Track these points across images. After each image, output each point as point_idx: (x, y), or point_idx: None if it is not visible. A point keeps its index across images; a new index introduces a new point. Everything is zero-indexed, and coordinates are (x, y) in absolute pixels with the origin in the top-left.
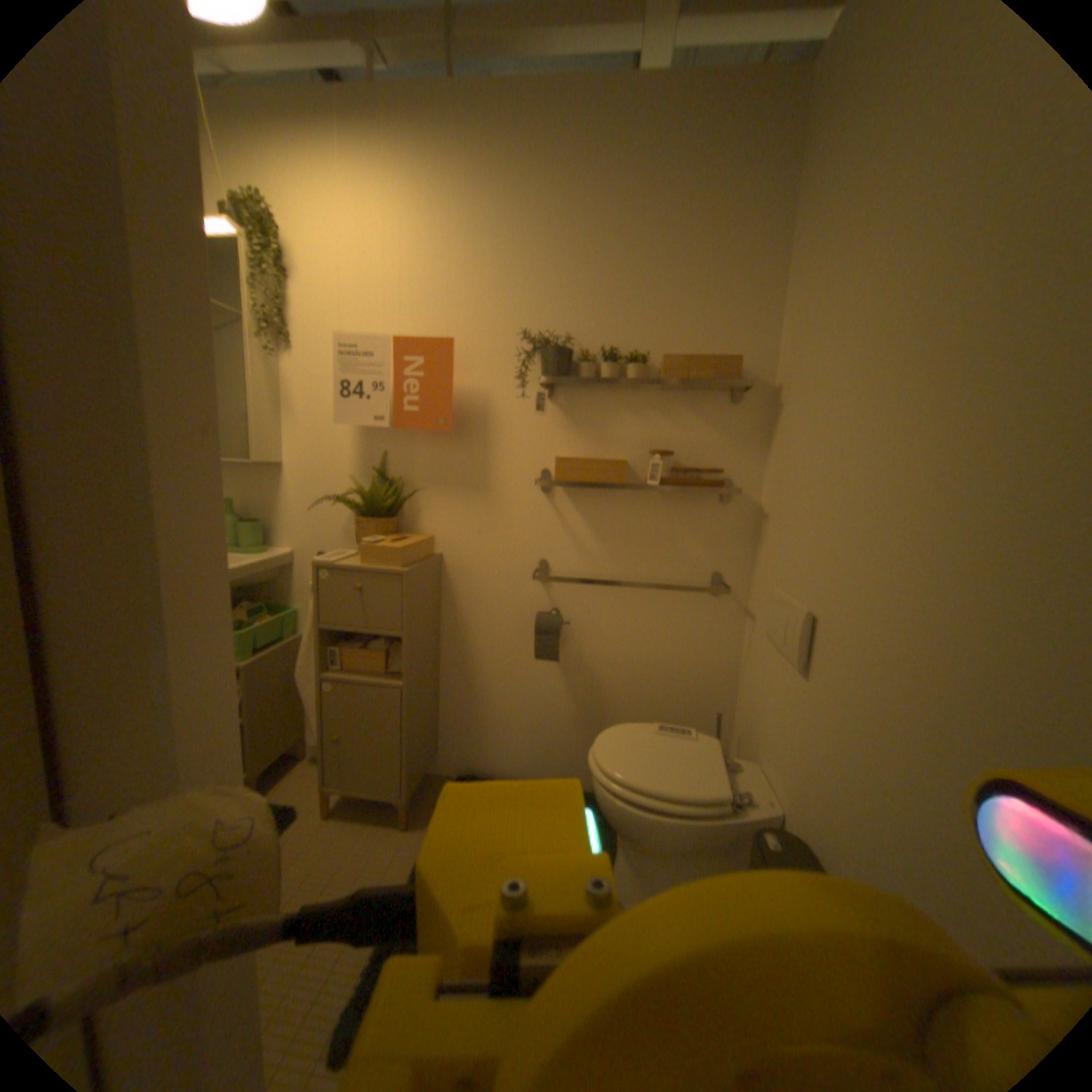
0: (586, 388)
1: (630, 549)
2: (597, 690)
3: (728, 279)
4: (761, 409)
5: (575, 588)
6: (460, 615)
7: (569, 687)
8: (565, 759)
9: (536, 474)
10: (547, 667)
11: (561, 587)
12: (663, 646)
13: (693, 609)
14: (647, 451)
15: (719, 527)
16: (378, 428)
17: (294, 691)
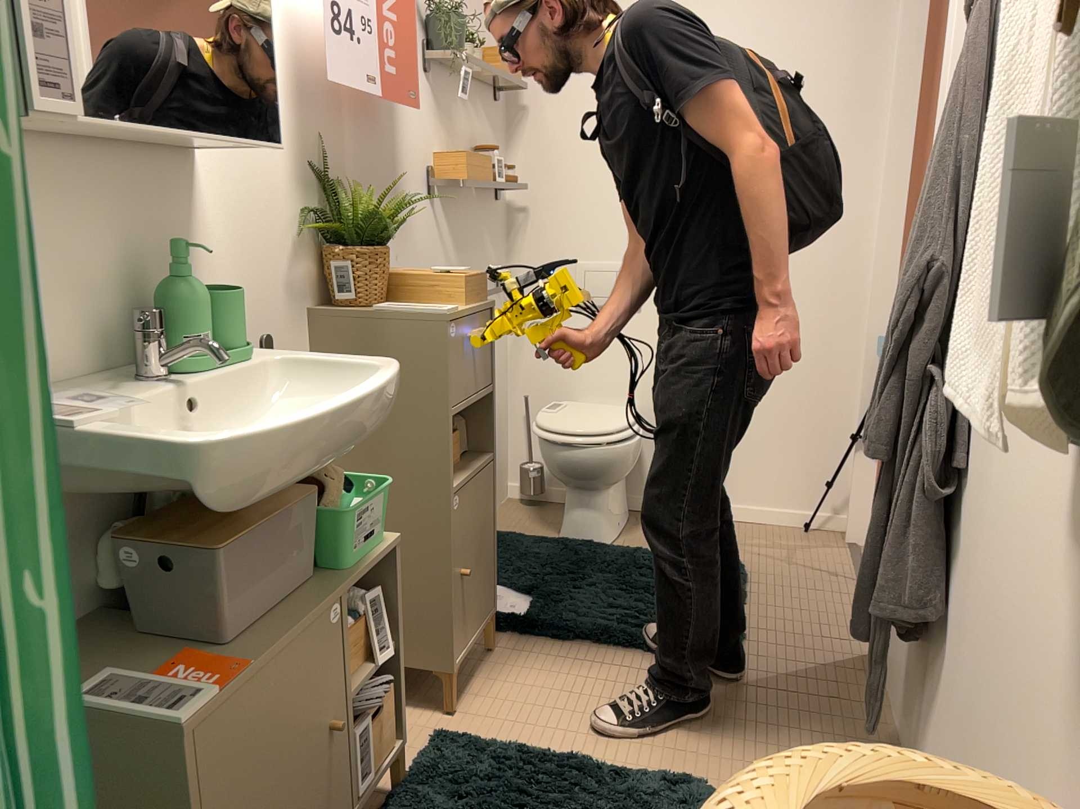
0: (443, 75)
1: (469, 260)
2: None
3: None
4: (502, 116)
5: None
6: None
7: None
8: None
9: (426, 177)
10: None
11: None
12: None
13: None
14: (470, 151)
15: (496, 228)
16: (312, 97)
17: None
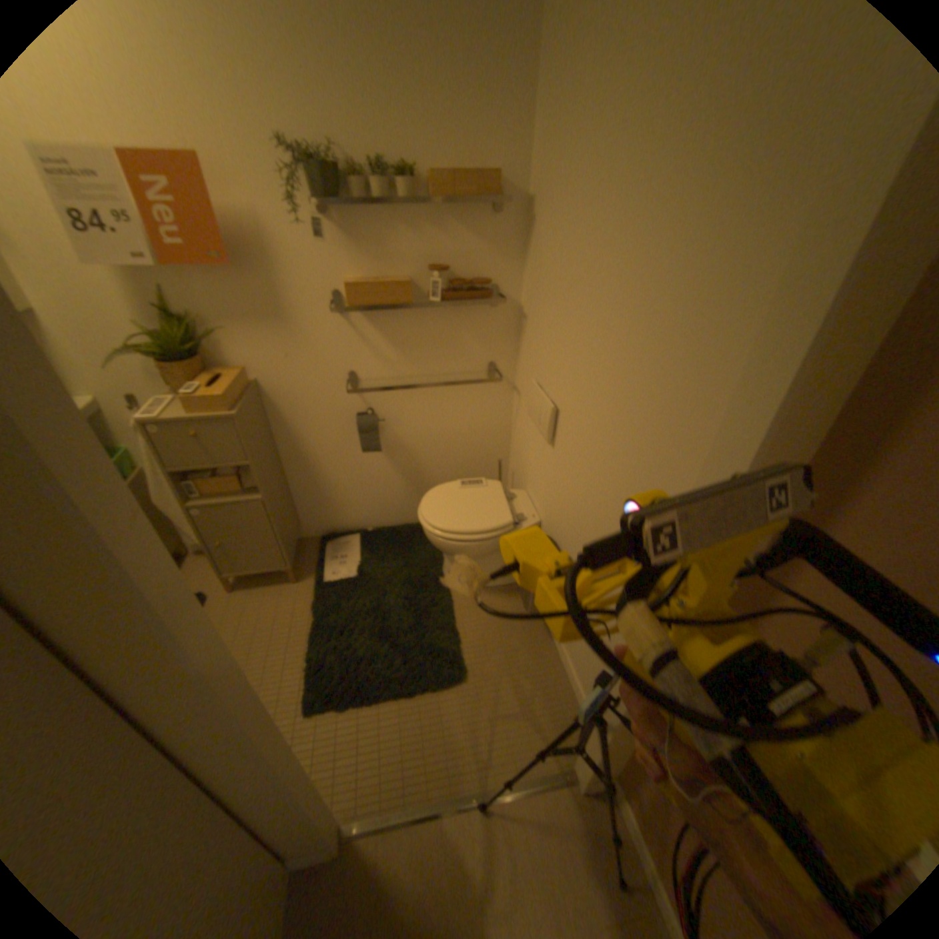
0: (359, 207)
1: (423, 356)
2: (413, 462)
3: (482, 77)
4: (517, 222)
5: (383, 393)
6: (290, 429)
7: (392, 464)
8: (397, 509)
9: (329, 299)
10: (372, 454)
11: (372, 394)
12: (456, 424)
13: (475, 394)
14: (425, 268)
15: (489, 330)
16: (142, 263)
17: (158, 515)
